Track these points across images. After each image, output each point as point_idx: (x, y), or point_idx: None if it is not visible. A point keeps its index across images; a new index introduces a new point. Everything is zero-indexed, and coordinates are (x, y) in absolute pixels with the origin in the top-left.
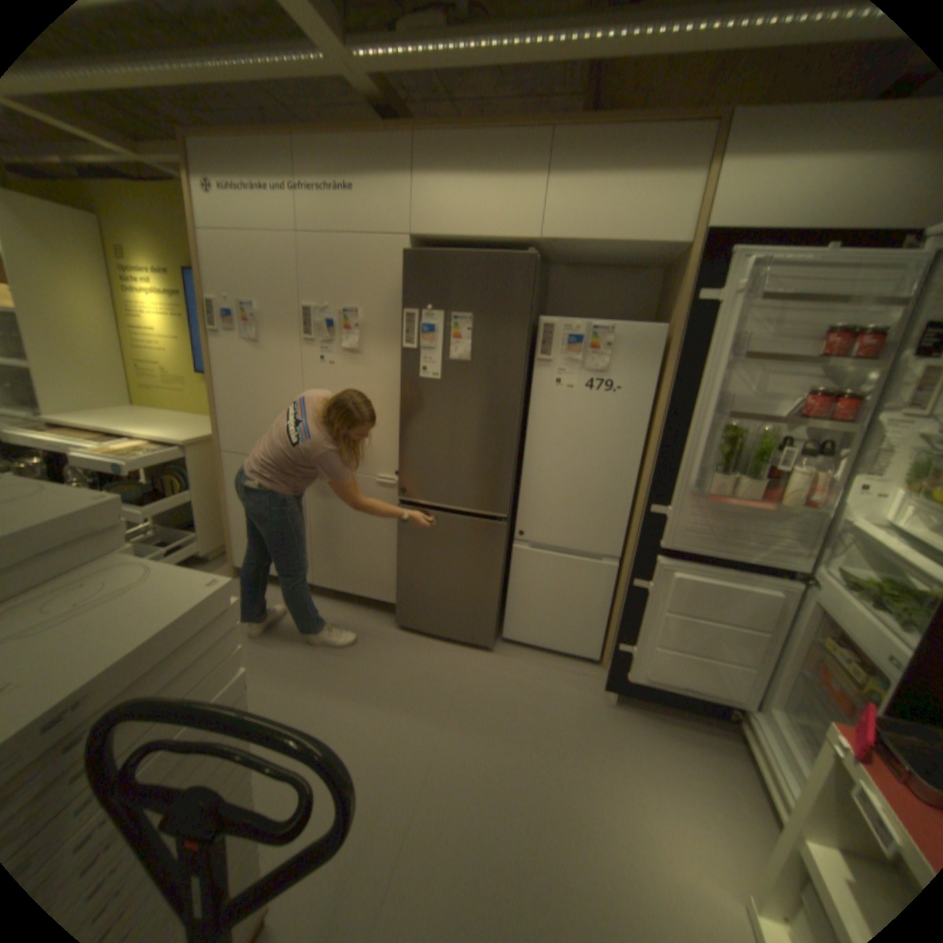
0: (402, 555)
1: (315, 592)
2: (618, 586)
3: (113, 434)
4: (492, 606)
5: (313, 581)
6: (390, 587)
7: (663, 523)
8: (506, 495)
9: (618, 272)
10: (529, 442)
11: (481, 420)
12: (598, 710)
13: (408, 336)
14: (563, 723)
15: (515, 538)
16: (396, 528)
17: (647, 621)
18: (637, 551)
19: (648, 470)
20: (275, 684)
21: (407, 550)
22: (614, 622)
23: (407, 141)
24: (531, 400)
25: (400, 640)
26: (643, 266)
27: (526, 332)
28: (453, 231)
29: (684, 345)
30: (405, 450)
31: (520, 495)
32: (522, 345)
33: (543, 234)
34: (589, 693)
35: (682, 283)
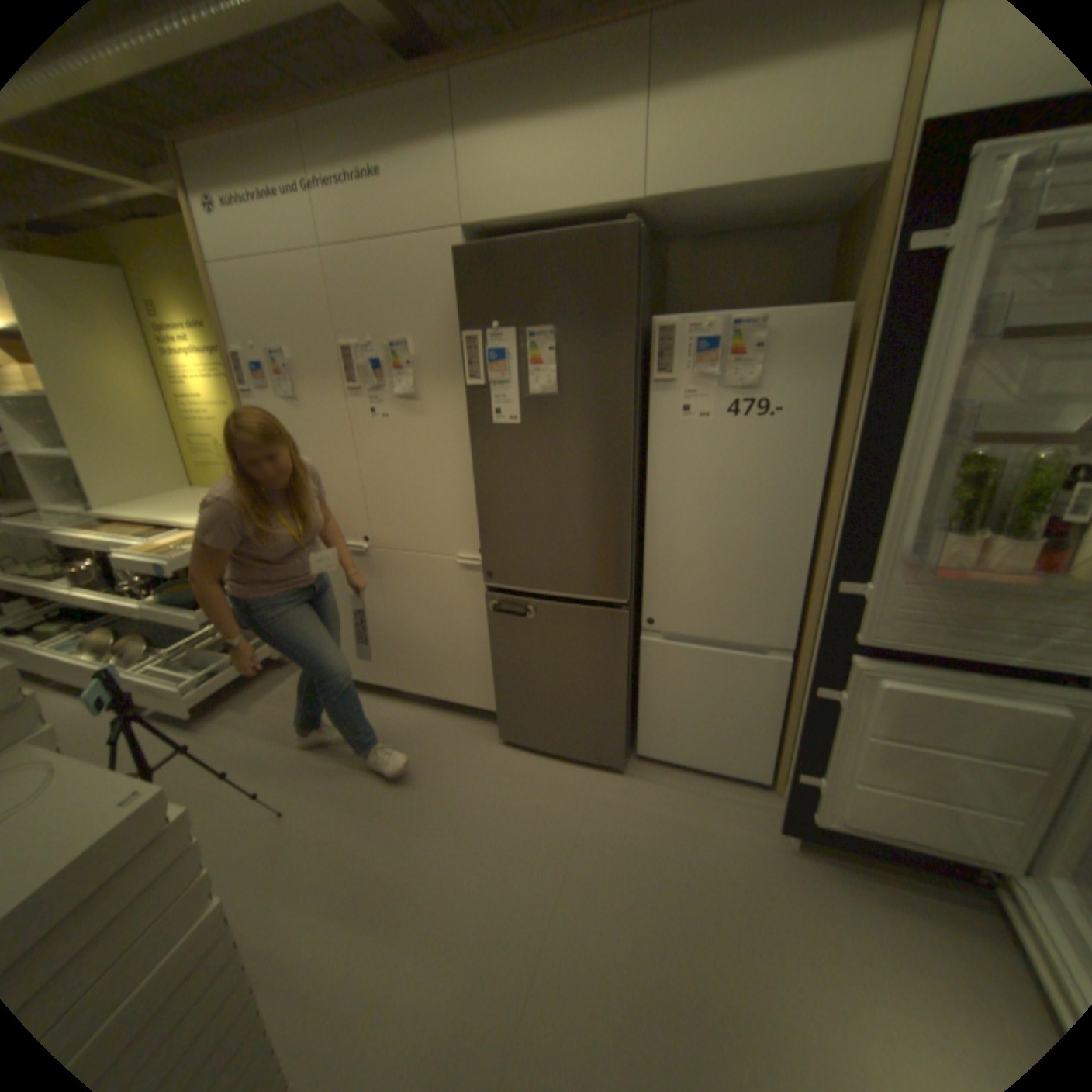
0: (497, 655)
1: (404, 697)
2: (793, 688)
3: (163, 525)
4: (618, 718)
5: (398, 686)
6: (489, 692)
7: (859, 608)
8: (624, 573)
9: (768, 236)
10: (651, 499)
11: (580, 474)
12: (774, 860)
13: (471, 368)
14: (724, 880)
15: (642, 627)
16: (488, 620)
17: (840, 746)
18: (820, 649)
19: (831, 525)
20: (352, 825)
21: (502, 649)
22: (790, 737)
23: (441, 86)
24: (650, 438)
25: (505, 761)
26: (806, 220)
27: (633, 342)
28: (518, 209)
29: (885, 330)
30: (485, 522)
31: (645, 570)
32: (628, 362)
33: (647, 190)
34: (759, 833)
35: (874, 232)
